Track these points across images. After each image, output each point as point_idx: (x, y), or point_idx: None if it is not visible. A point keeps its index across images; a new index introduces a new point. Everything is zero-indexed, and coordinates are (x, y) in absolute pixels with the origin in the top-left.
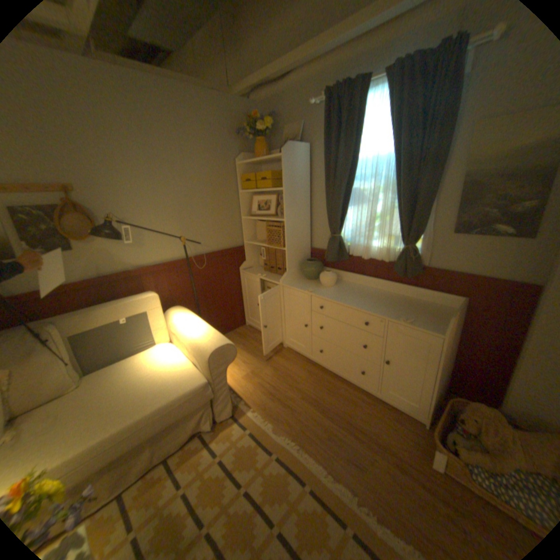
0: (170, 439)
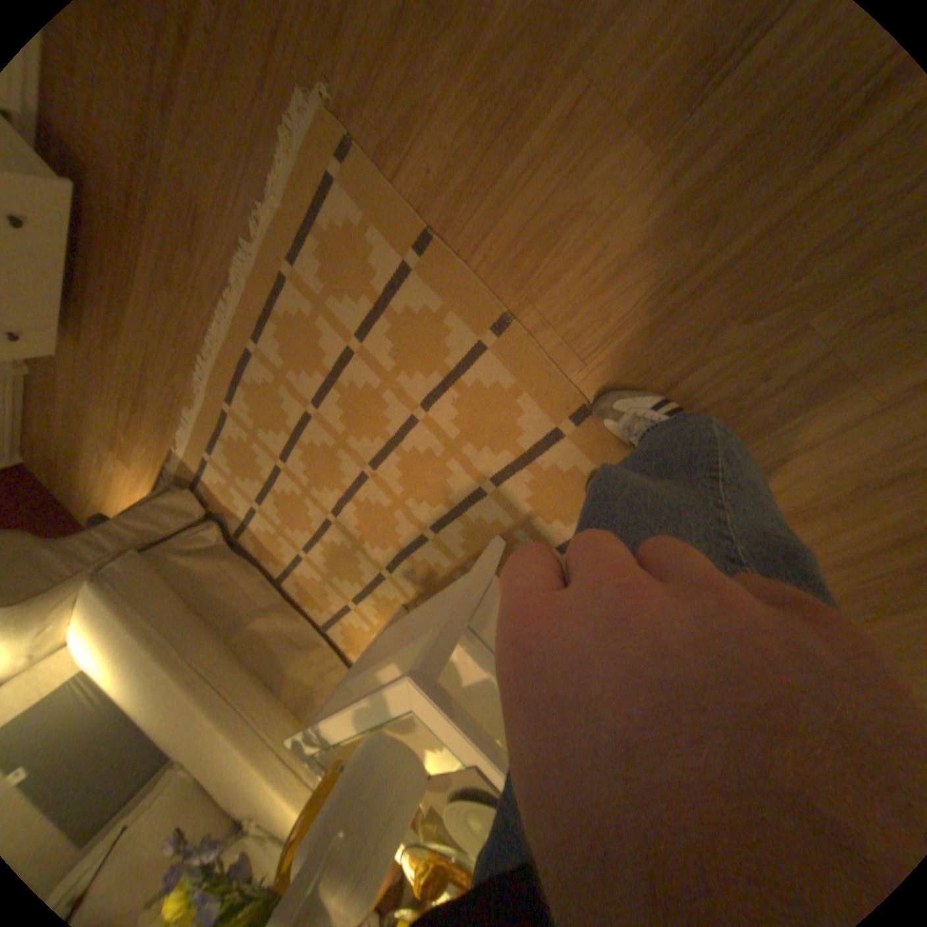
0: (230, 591)
